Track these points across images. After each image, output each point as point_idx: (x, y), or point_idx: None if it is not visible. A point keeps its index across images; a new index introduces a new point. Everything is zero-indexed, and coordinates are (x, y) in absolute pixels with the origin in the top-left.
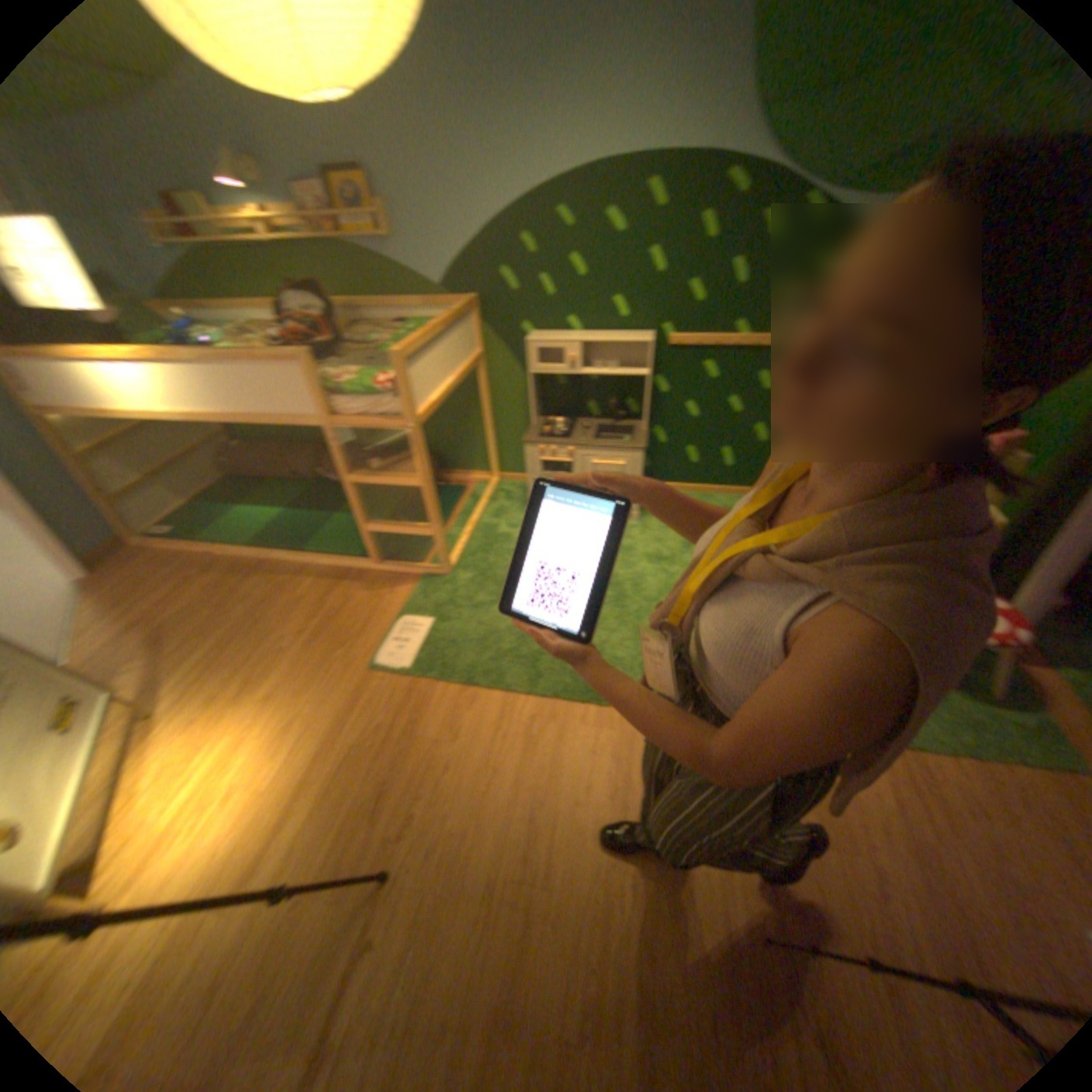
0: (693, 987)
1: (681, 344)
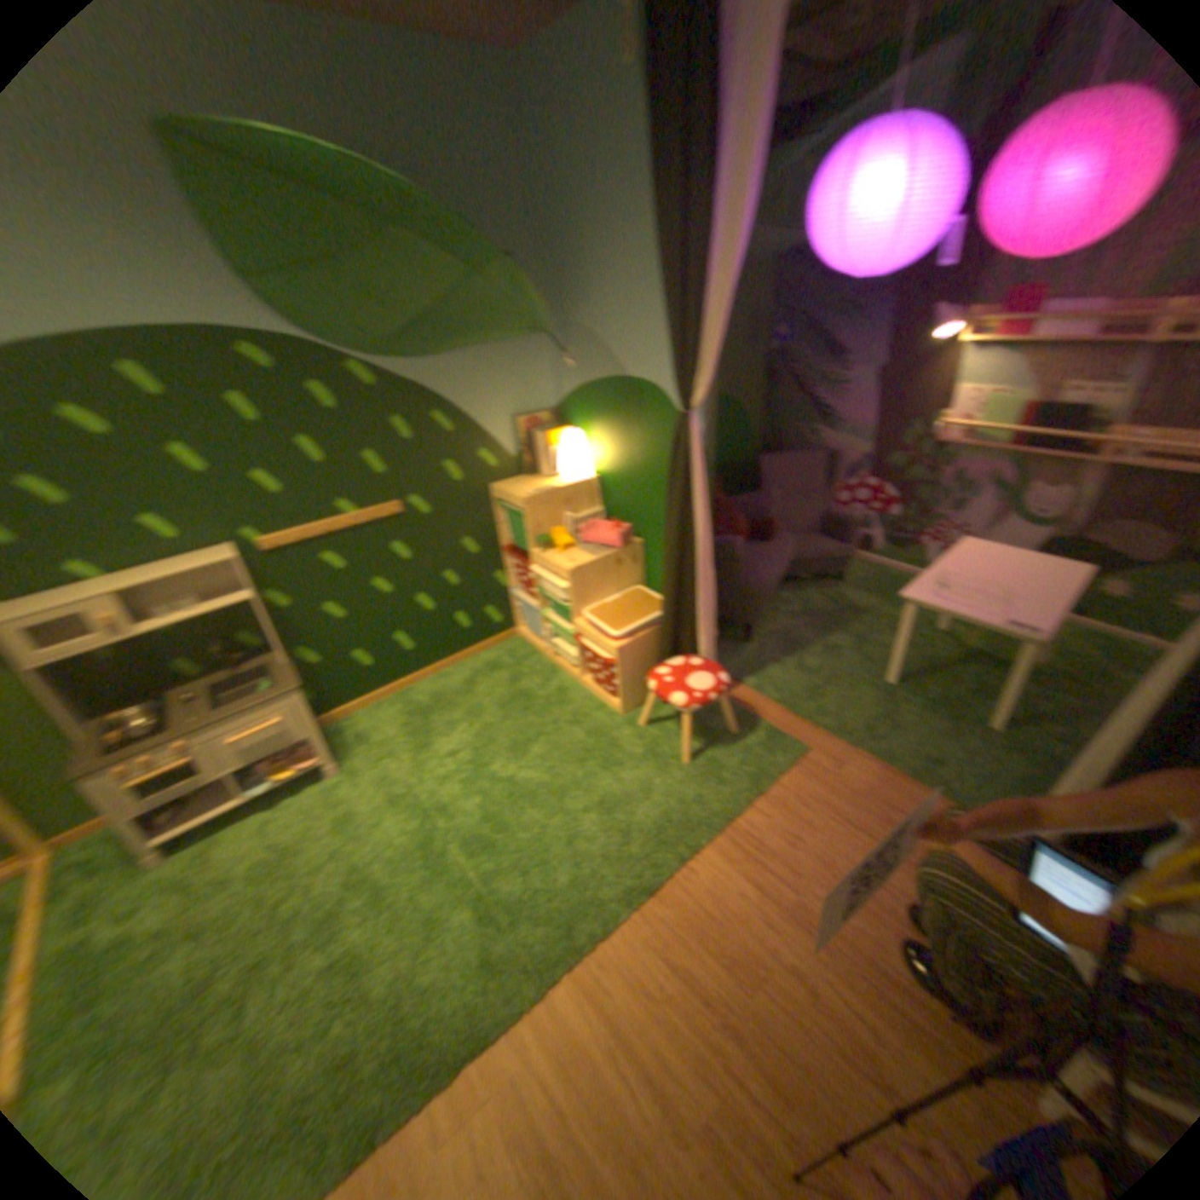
0: None
1: (276, 544)
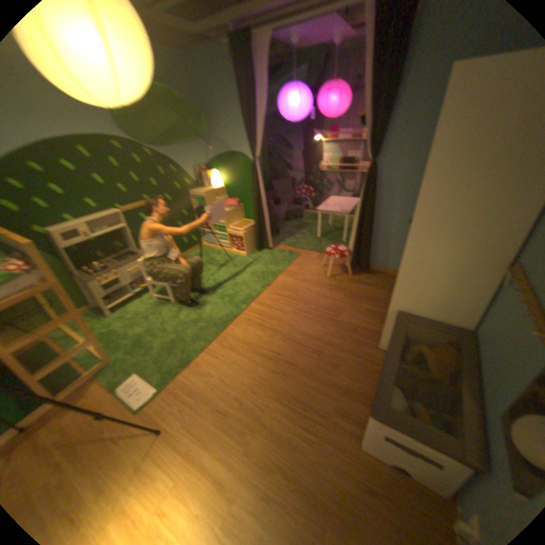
0: (313, 329)
1: (126, 210)
